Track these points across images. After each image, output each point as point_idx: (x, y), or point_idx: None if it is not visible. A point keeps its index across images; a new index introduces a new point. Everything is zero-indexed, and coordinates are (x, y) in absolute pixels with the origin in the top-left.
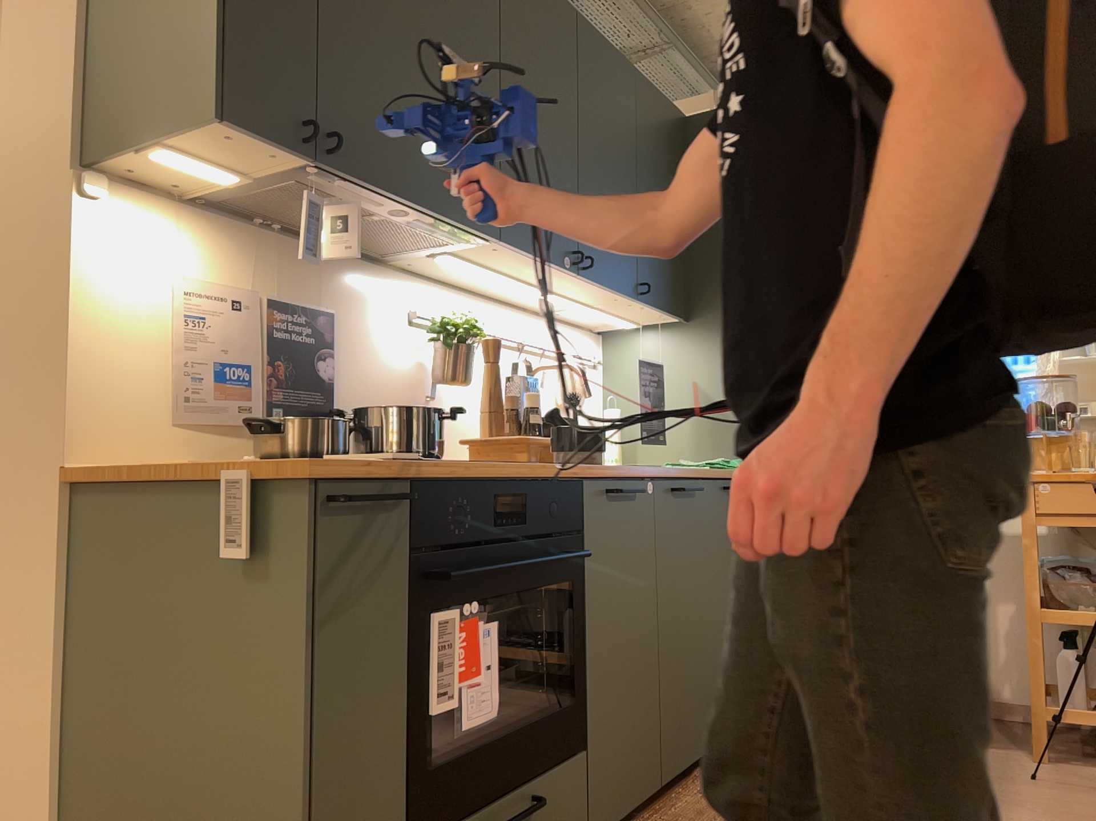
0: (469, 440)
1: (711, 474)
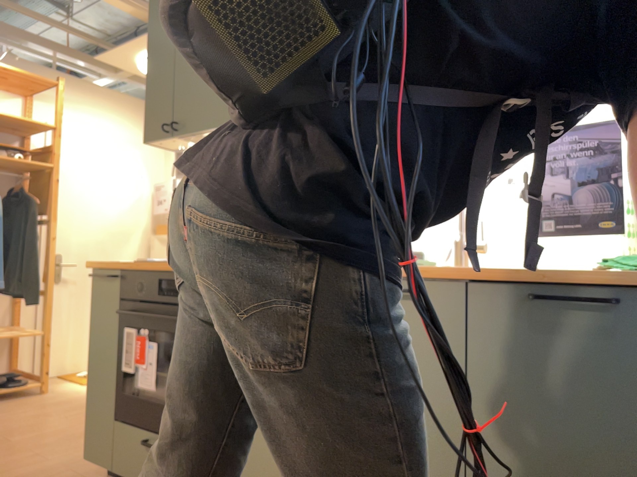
0: None
1: (457, 275)
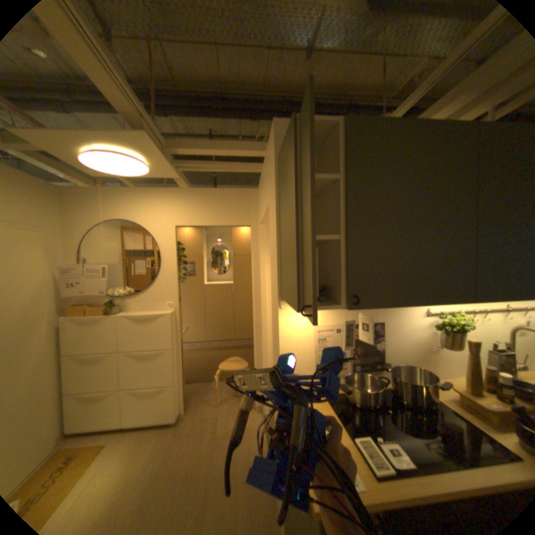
0: (458, 391)
1: None
